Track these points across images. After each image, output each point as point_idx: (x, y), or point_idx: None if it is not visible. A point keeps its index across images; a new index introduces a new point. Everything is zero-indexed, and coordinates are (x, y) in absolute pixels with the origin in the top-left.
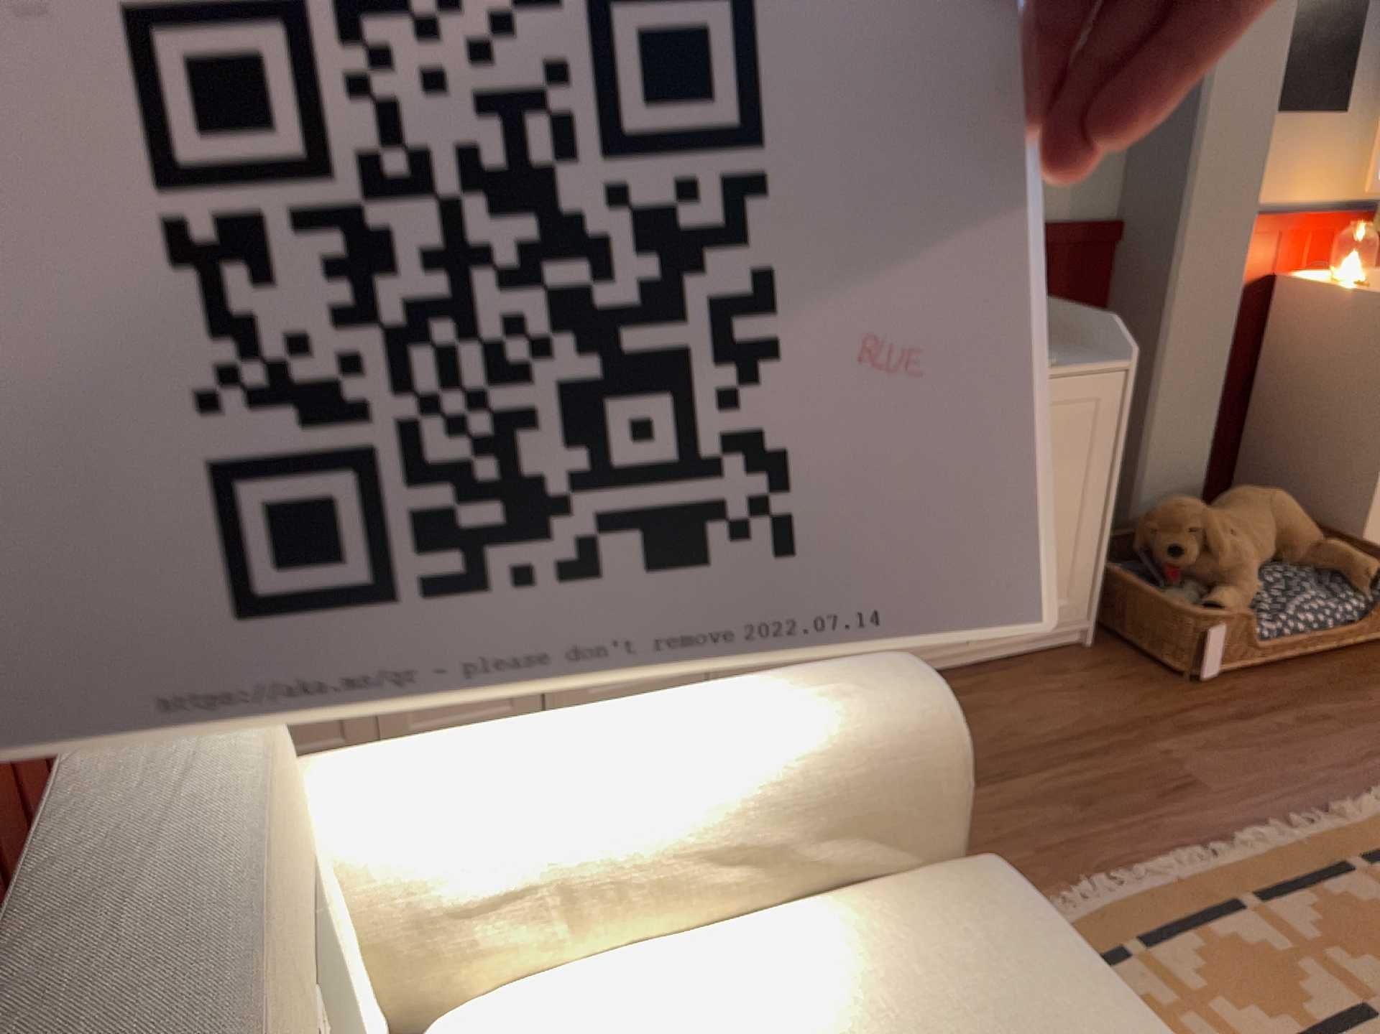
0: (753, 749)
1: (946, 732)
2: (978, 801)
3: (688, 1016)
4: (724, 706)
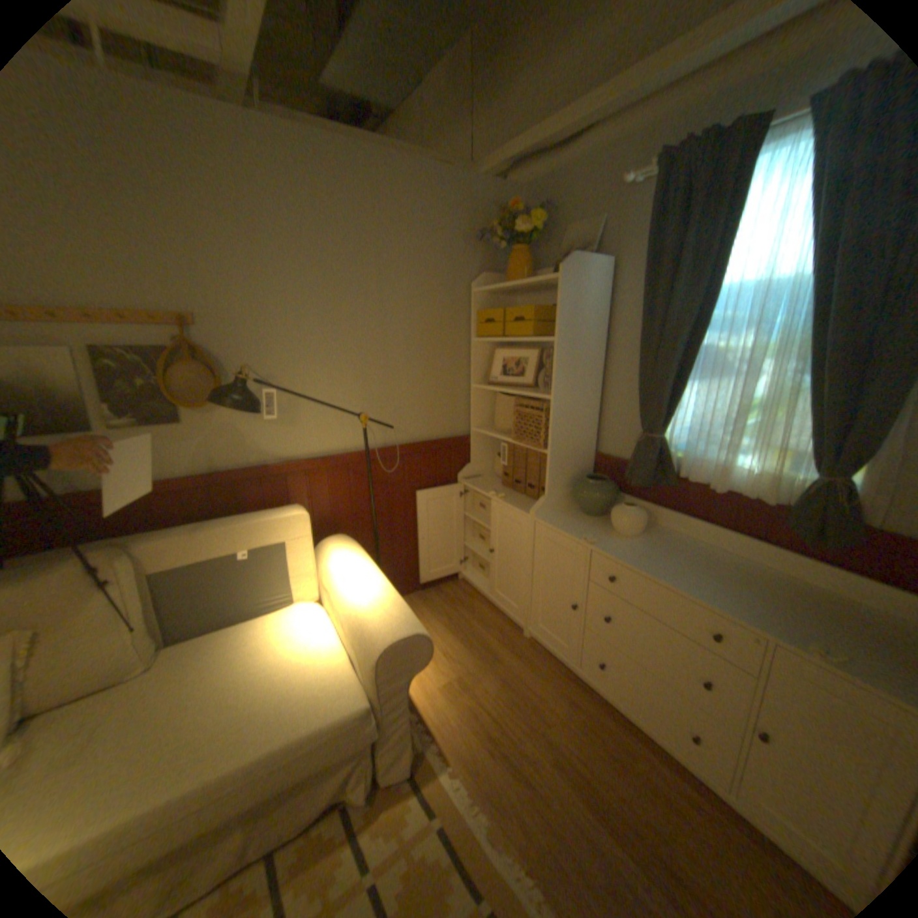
0: (359, 608)
1: (382, 656)
2: (583, 817)
3: (307, 640)
4: (377, 597)
